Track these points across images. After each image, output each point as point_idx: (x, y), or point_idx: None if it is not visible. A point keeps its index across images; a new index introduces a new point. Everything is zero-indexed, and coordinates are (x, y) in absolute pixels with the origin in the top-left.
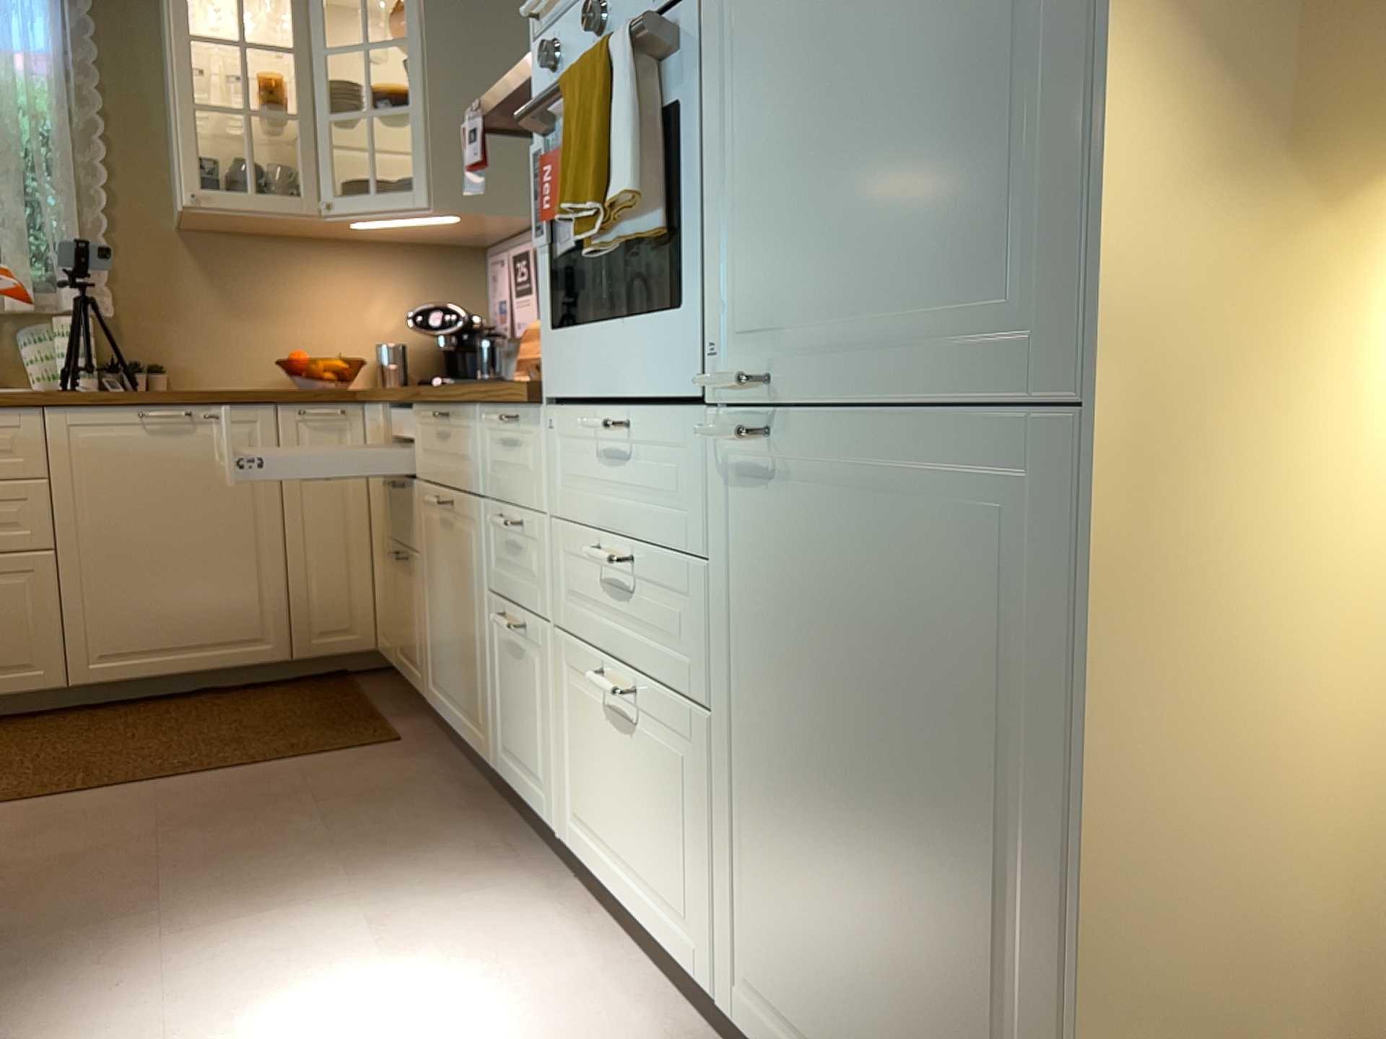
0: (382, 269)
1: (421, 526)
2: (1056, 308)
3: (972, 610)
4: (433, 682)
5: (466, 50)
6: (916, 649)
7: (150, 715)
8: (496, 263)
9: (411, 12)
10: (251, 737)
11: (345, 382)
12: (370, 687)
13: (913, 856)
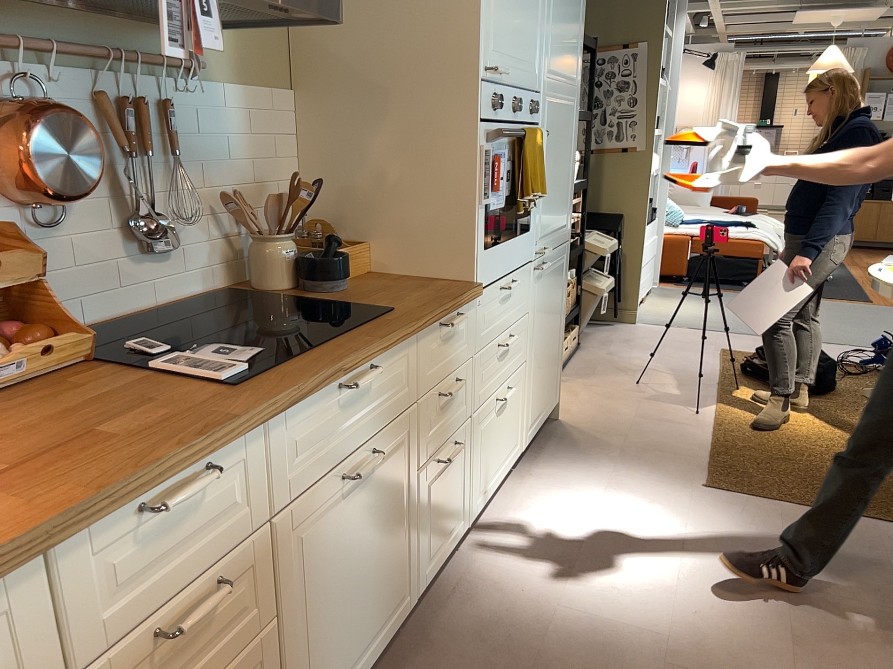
0: None
1: (284, 570)
2: (567, 224)
3: (560, 282)
4: None
5: None
6: (555, 296)
7: None
8: None
9: None
10: None
11: None
12: None
13: (552, 340)
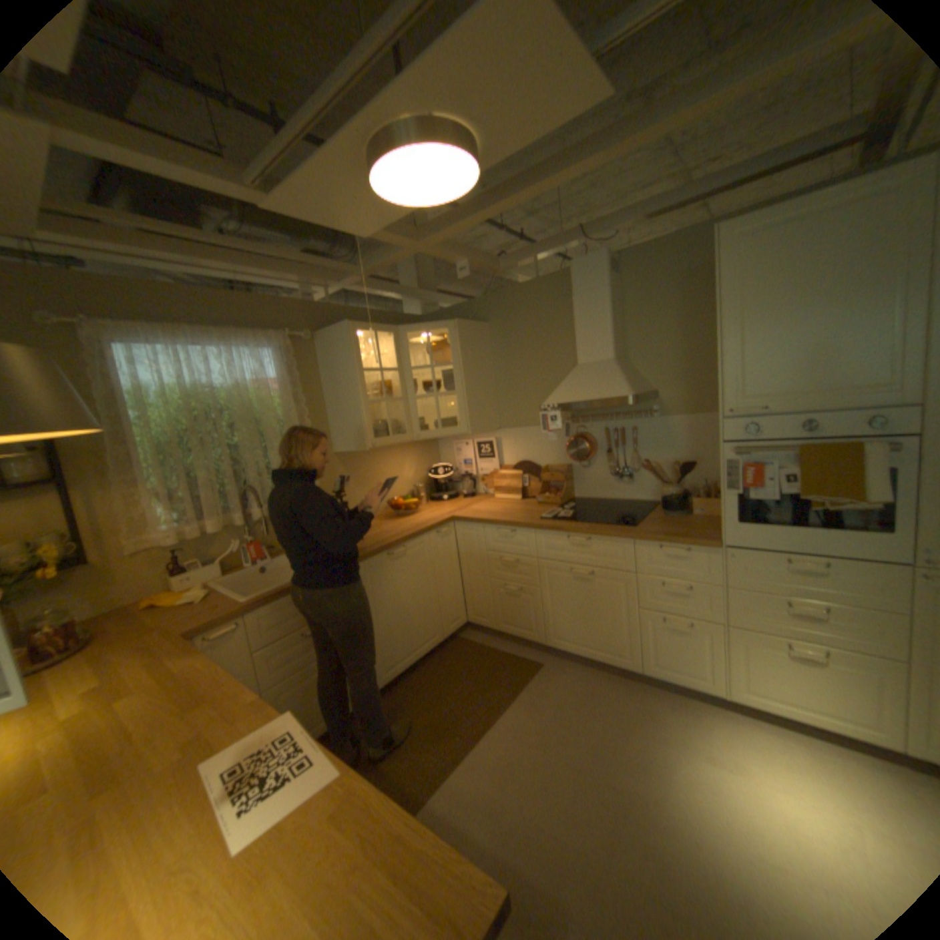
0: (405, 453)
1: (543, 578)
2: None
3: None
4: (557, 639)
5: (471, 366)
6: None
7: (413, 691)
8: (459, 445)
9: (452, 353)
10: (481, 686)
11: (413, 508)
12: (474, 640)
13: None
